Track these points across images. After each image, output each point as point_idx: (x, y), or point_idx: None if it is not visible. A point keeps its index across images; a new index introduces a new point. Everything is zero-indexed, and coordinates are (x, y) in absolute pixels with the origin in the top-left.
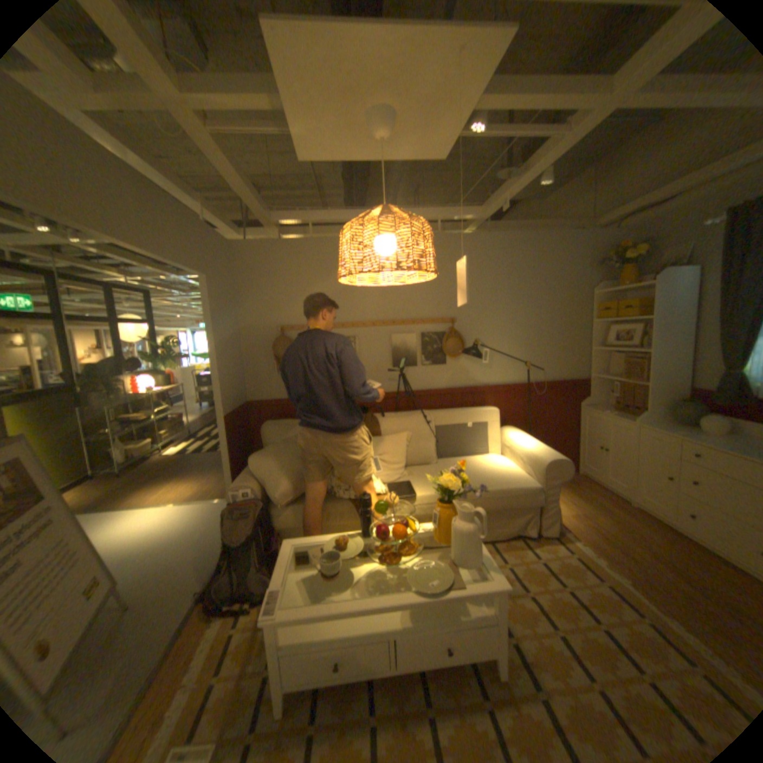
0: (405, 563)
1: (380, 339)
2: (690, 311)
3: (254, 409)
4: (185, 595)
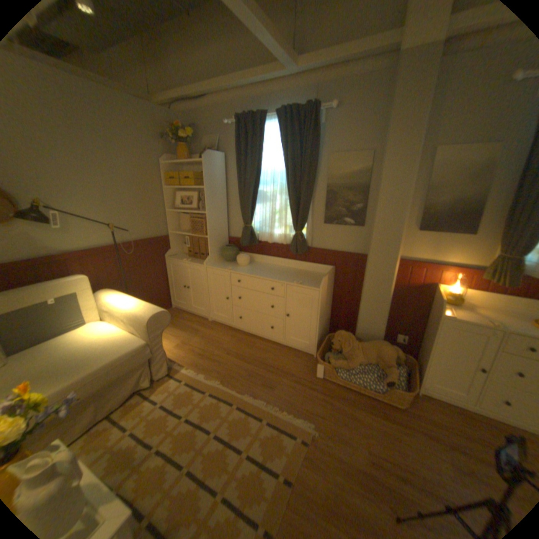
0: None
1: None
2: (223, 185)
3: None
4: None
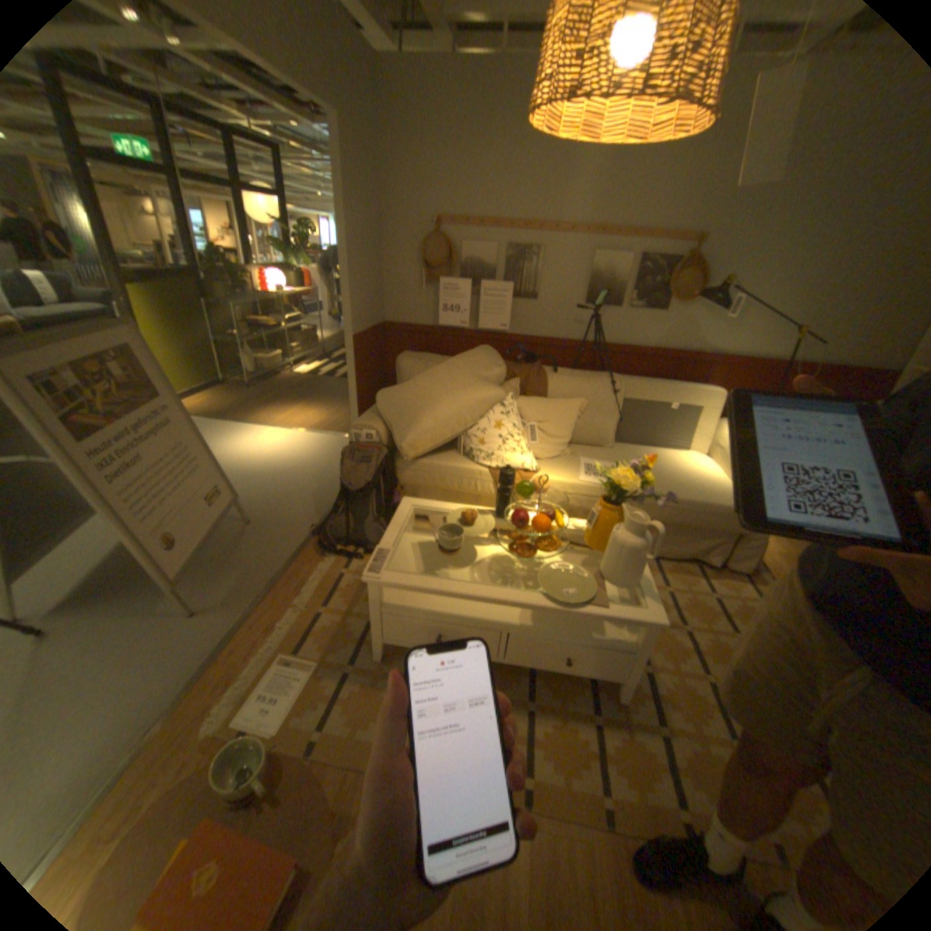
0: (540, 560)
1: (577, 255)
2: None
3: (393, 333)
4: (303, 524)
